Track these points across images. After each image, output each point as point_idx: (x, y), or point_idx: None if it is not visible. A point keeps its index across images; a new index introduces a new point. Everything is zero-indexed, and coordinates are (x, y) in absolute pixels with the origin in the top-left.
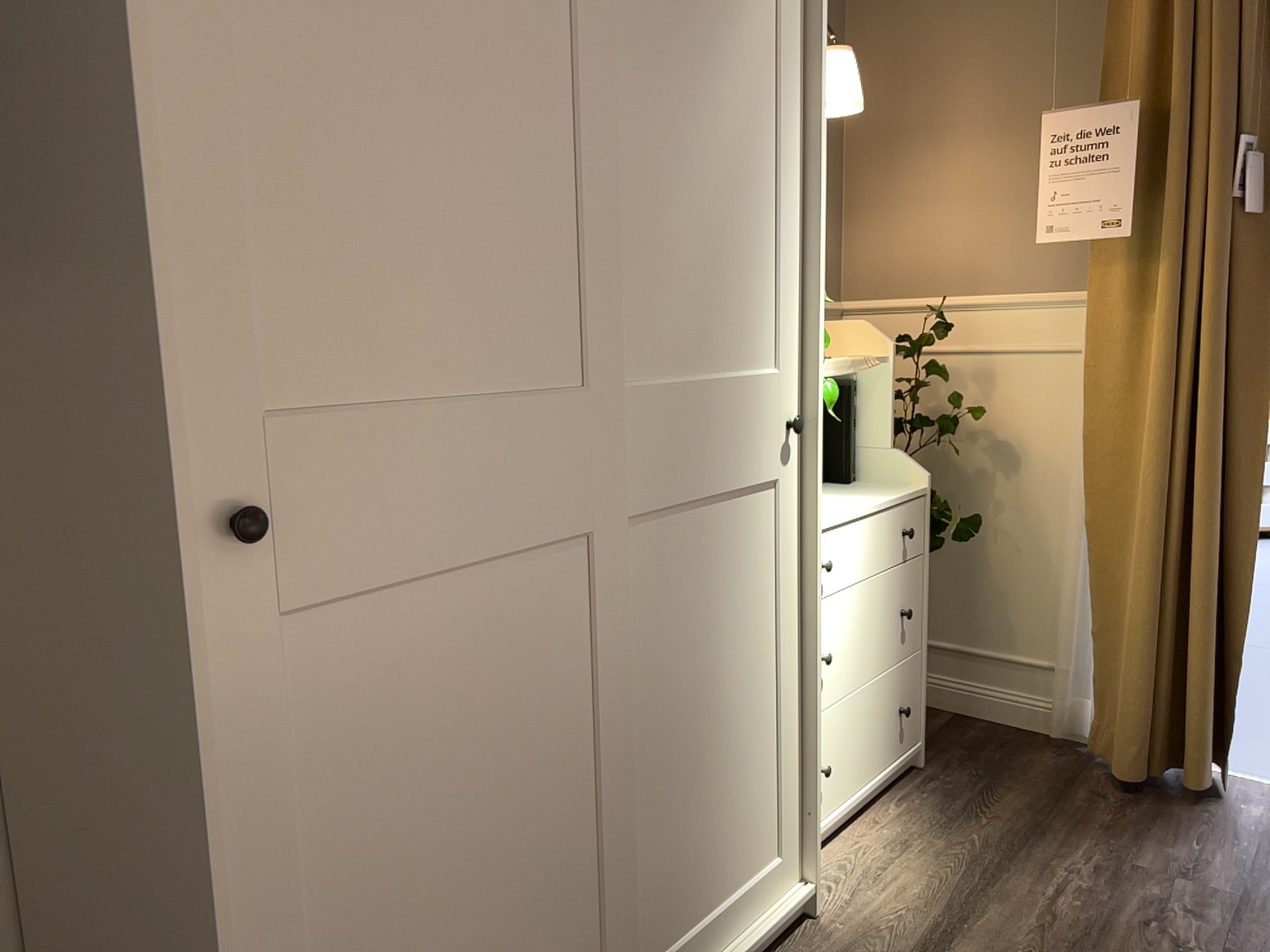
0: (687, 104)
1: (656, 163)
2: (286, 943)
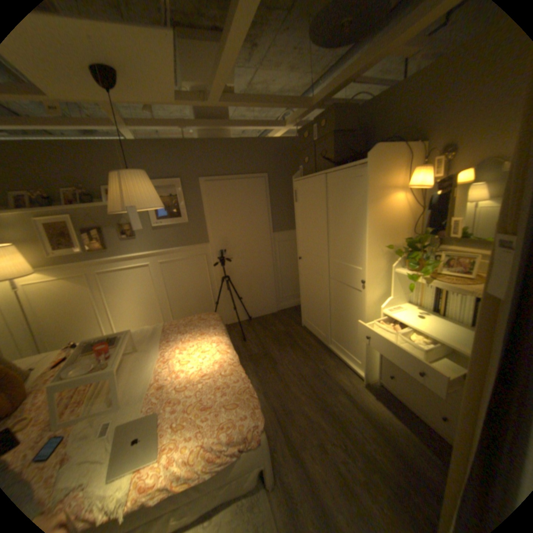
0: (341, 219)
1: (336, 229)
2: (303, 292)
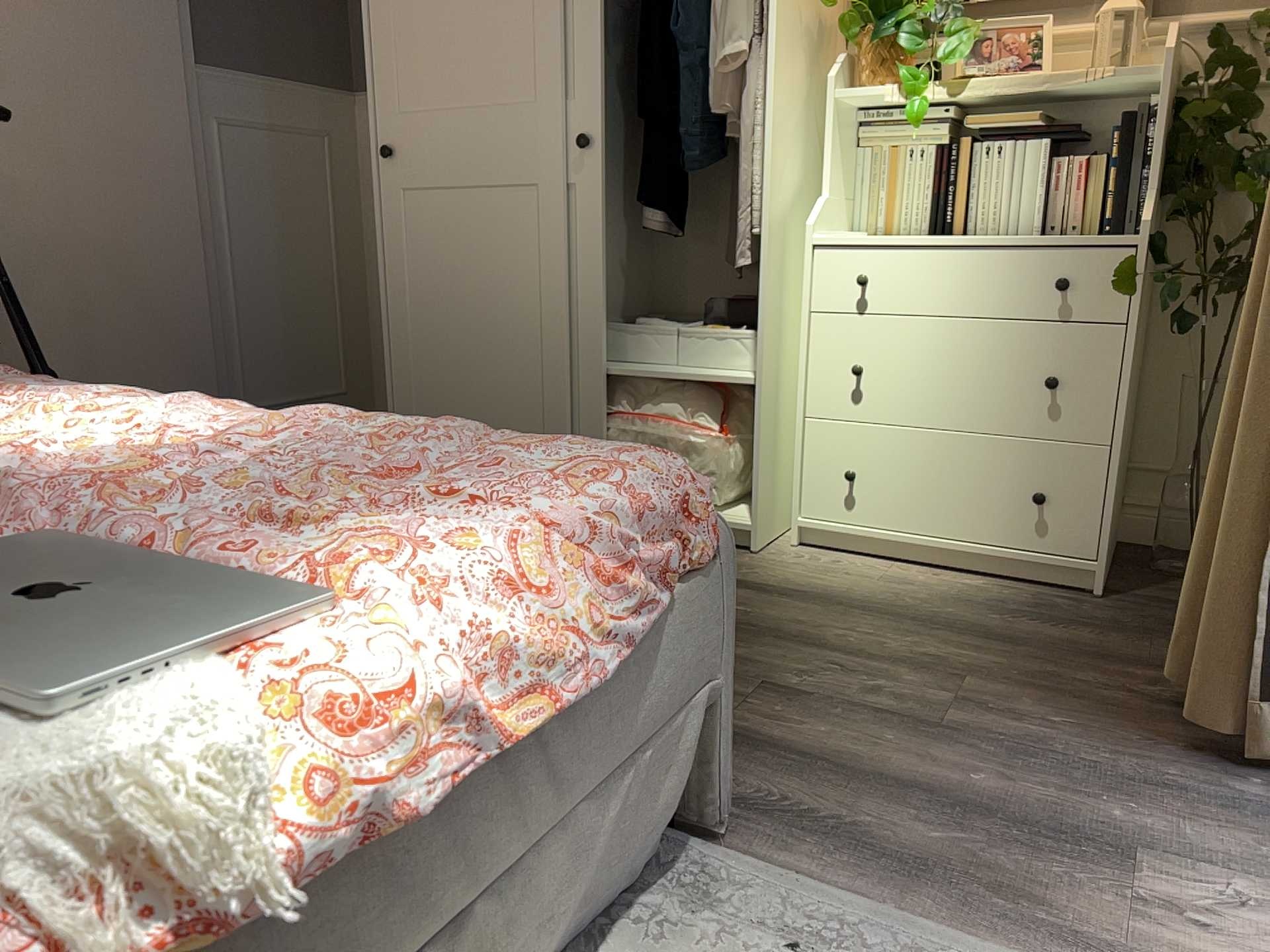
0: None
1: None
2: (403, 314)
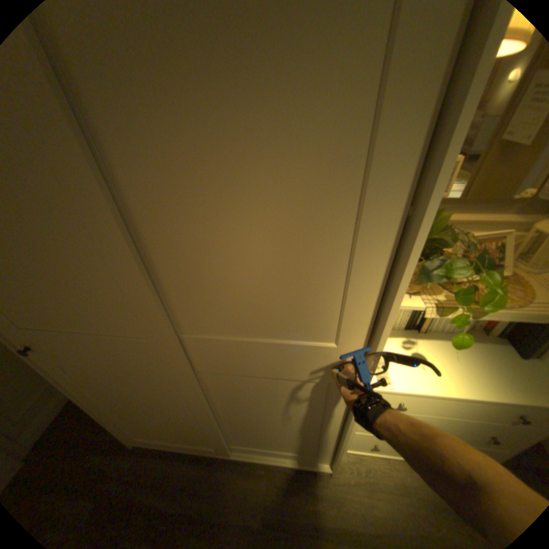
0: (214, 197)
1: (187, 242)
2: (93, 407)
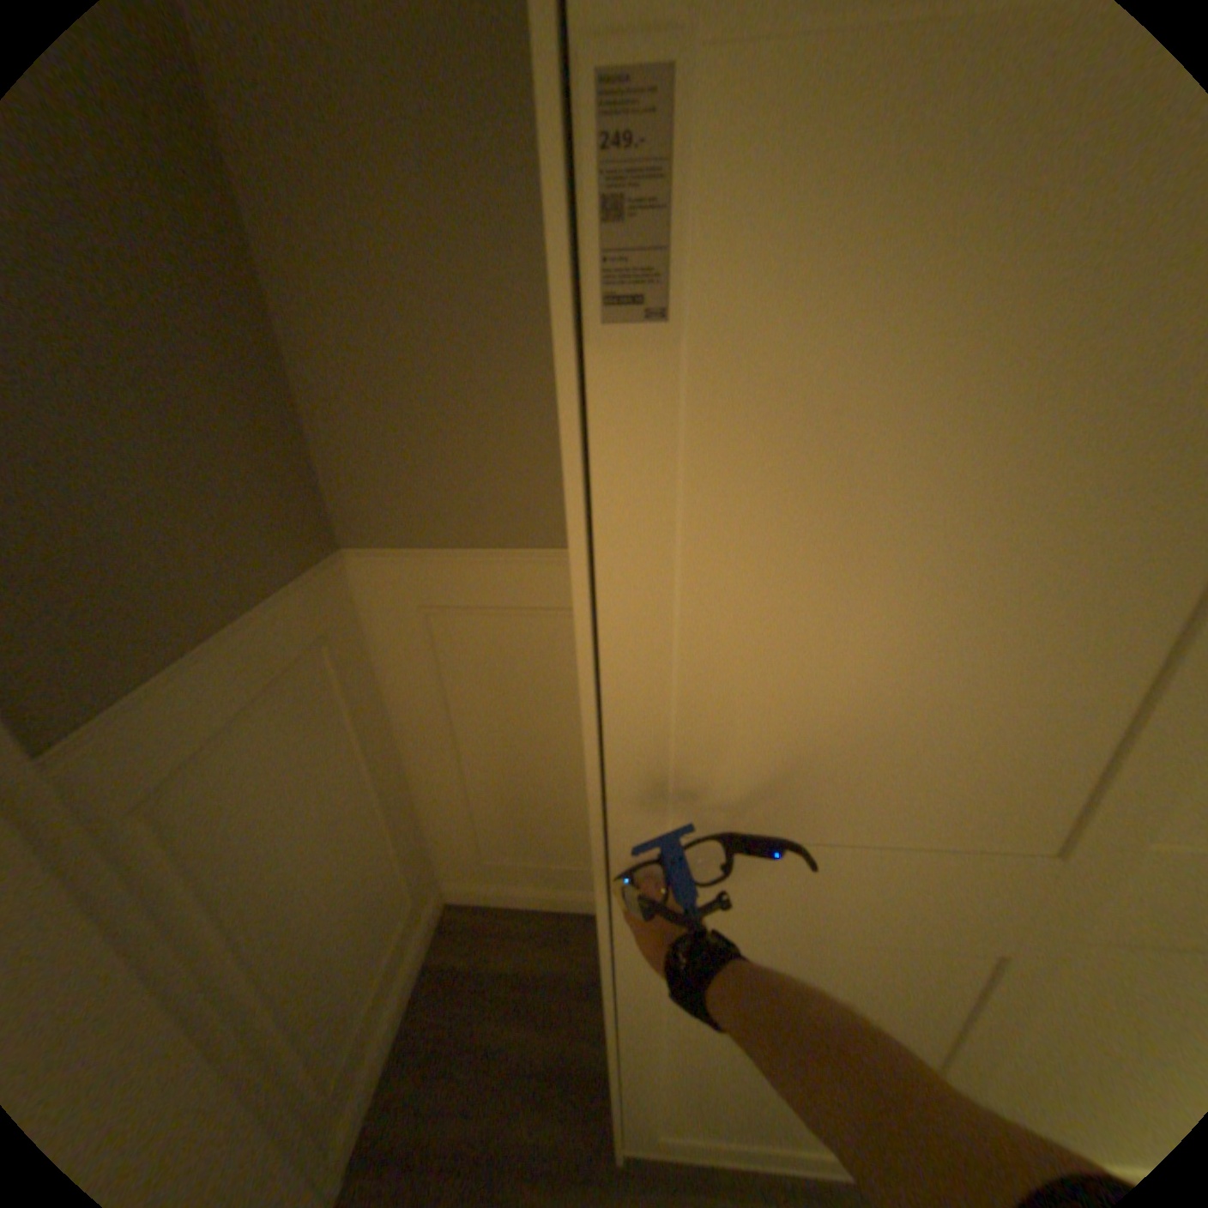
0: None
1: None
2: (646, 1048)
